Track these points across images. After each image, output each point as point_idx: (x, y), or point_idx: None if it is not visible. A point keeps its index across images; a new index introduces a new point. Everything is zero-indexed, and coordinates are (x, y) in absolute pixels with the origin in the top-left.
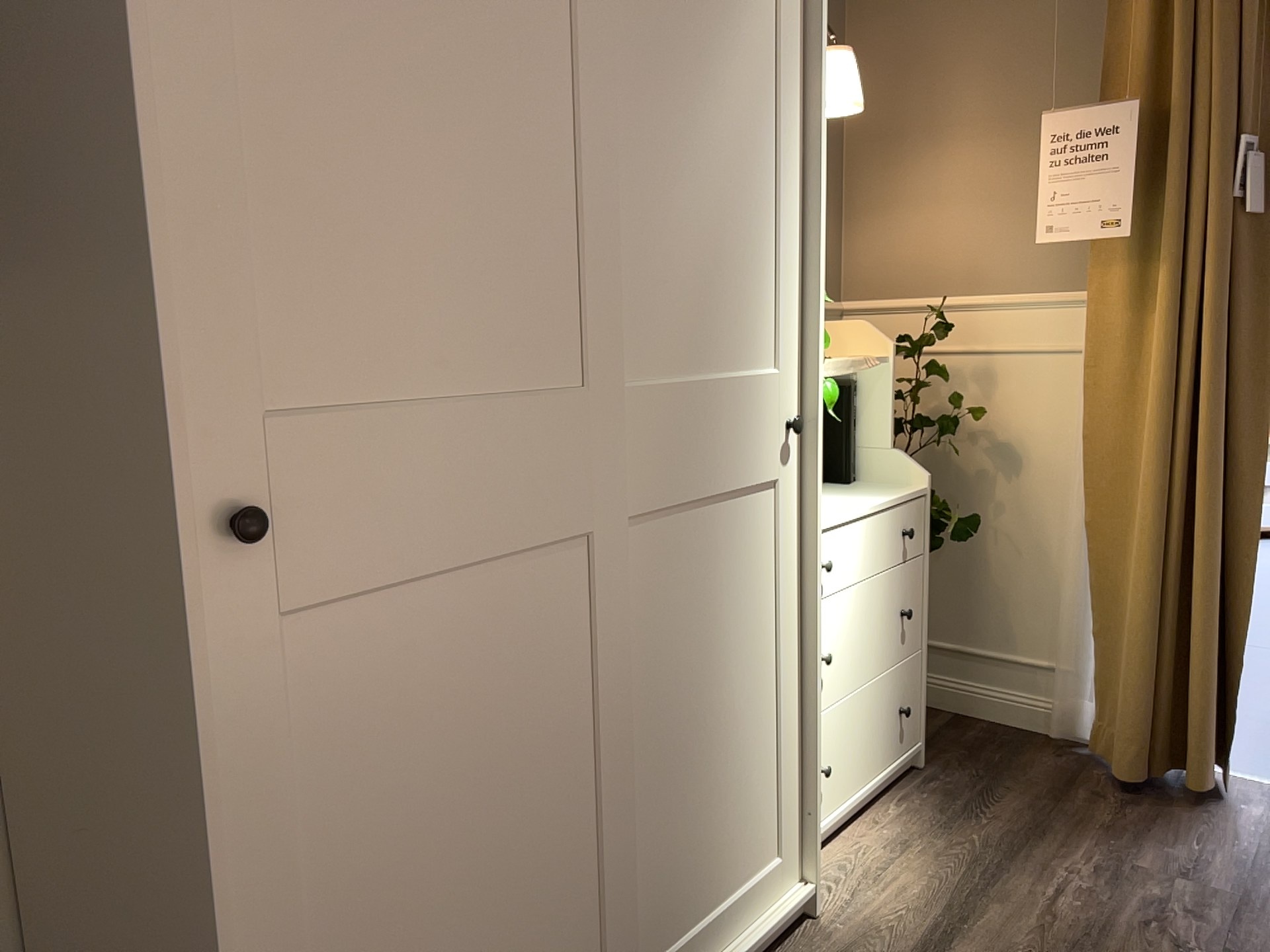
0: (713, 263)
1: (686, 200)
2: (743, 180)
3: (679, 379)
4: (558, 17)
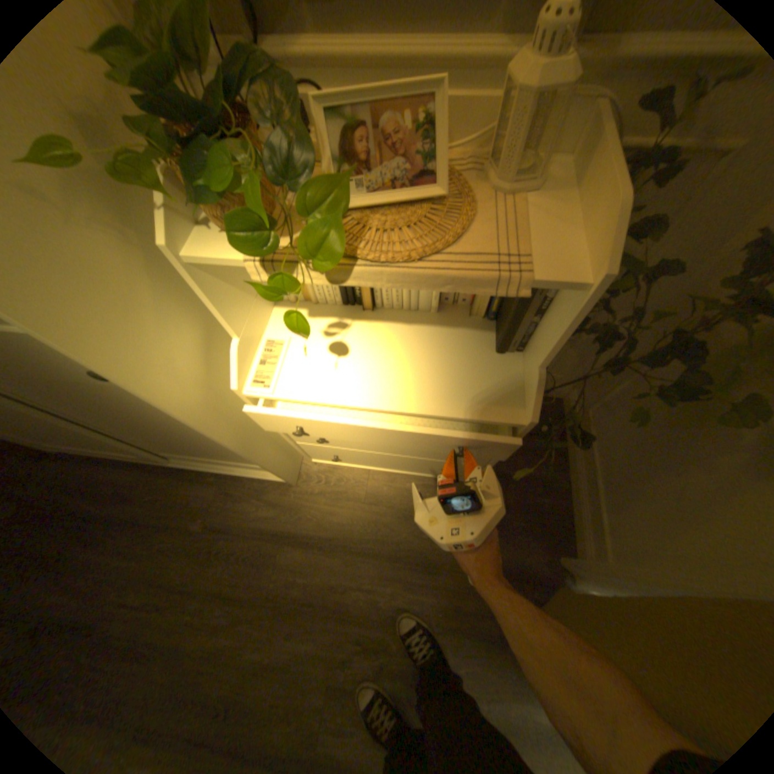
0: None
1: None
2: None
3: None
4: None
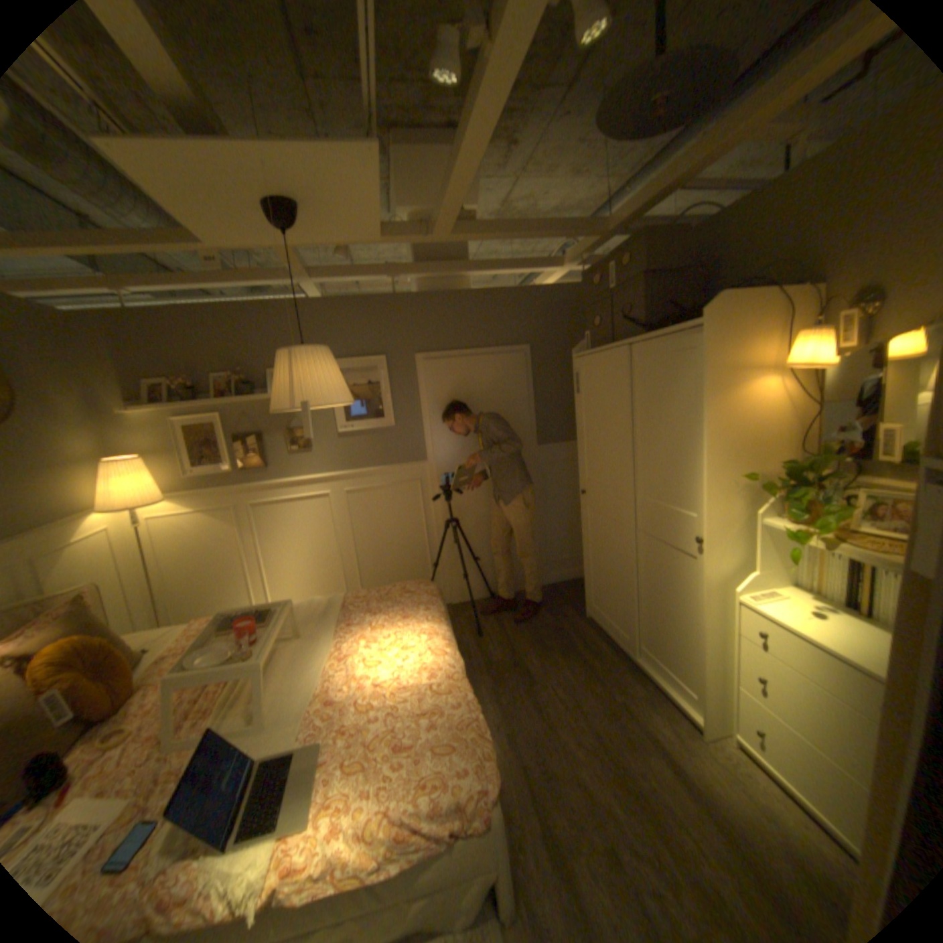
0: (669, 465)
1: (658, 443)
2: (683, 435)
3: (655, 499)
4: (616, 402)
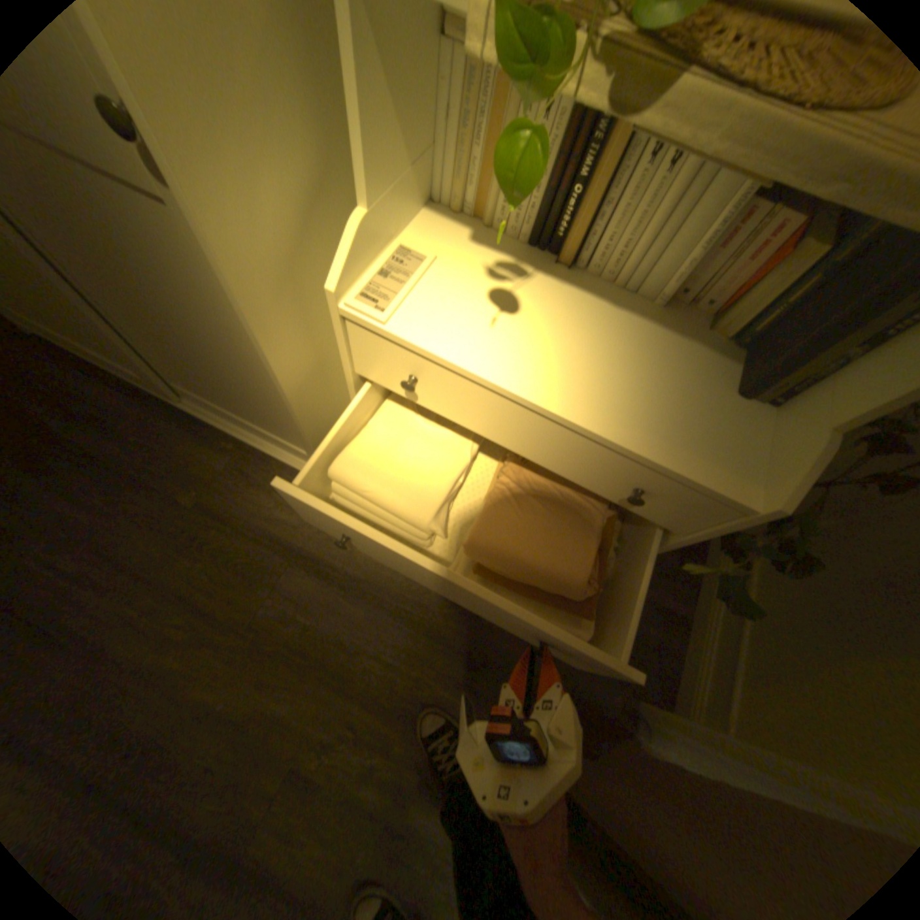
0: None
1: None
2: None
3: None
4: None
